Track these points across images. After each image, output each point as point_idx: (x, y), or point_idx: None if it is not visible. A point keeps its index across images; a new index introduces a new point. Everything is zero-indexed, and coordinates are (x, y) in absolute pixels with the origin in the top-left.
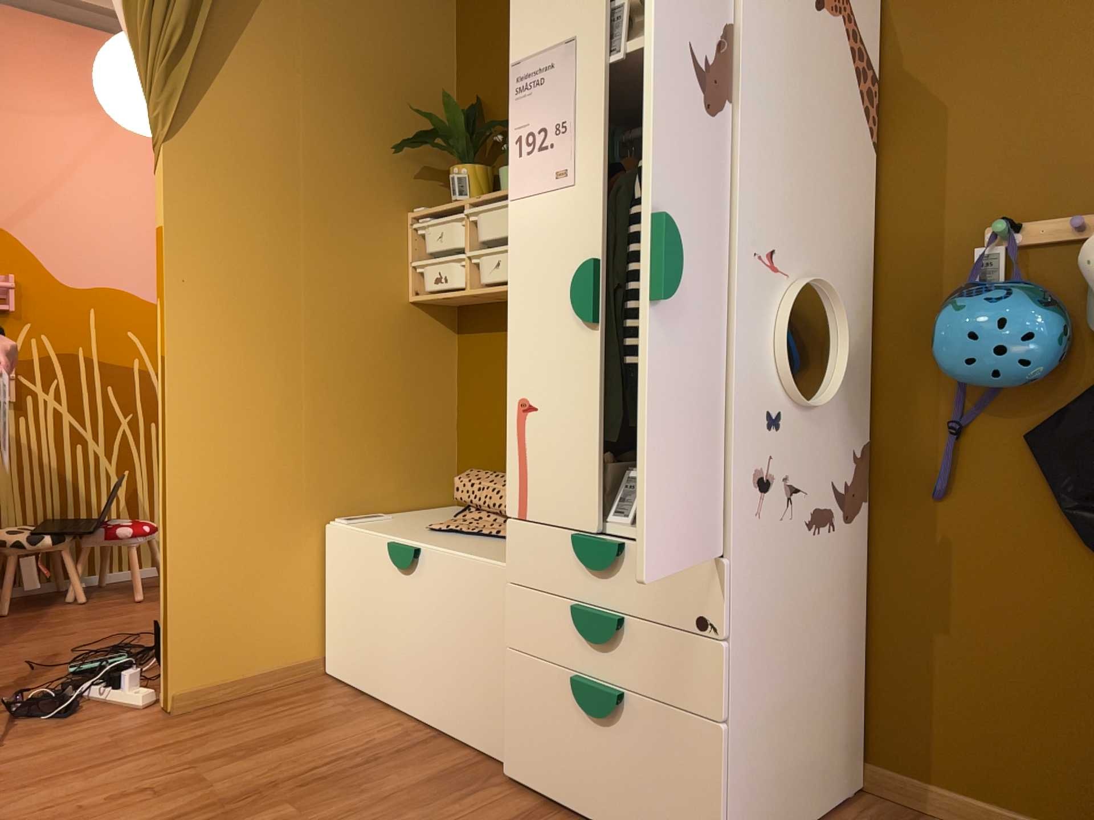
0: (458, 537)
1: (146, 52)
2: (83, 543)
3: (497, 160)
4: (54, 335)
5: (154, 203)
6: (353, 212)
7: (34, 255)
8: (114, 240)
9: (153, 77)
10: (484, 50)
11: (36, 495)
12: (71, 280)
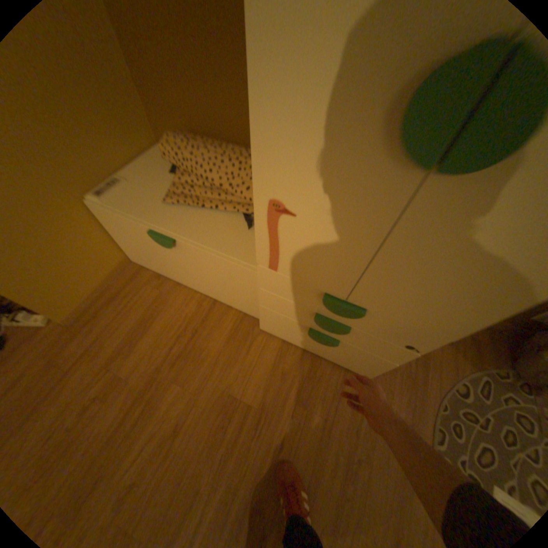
0: (191, 212)
1: None
2: None
3: None
4: None
5: None
6: None
7: None
8: None
9: None
10: None
11: None
12: None
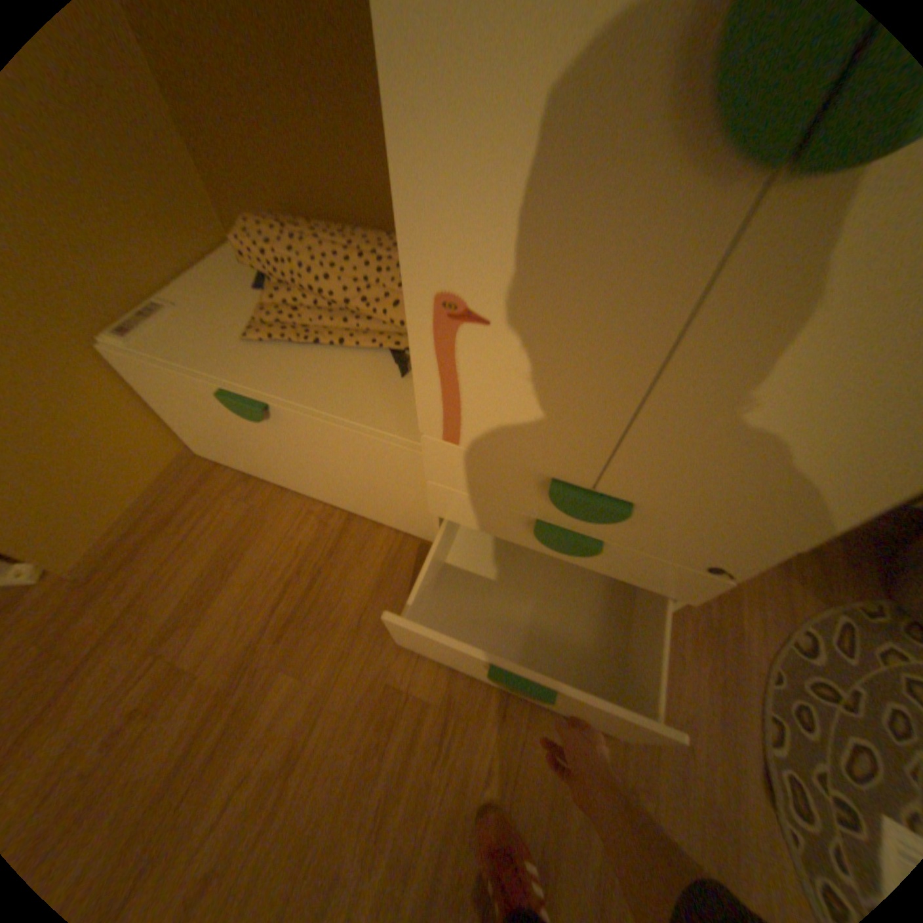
0: (296, 353)
1: None
2: None
3: None
4: None
5: None
6: None
7: None
8: None
9: None
10: None
11: None
12: None
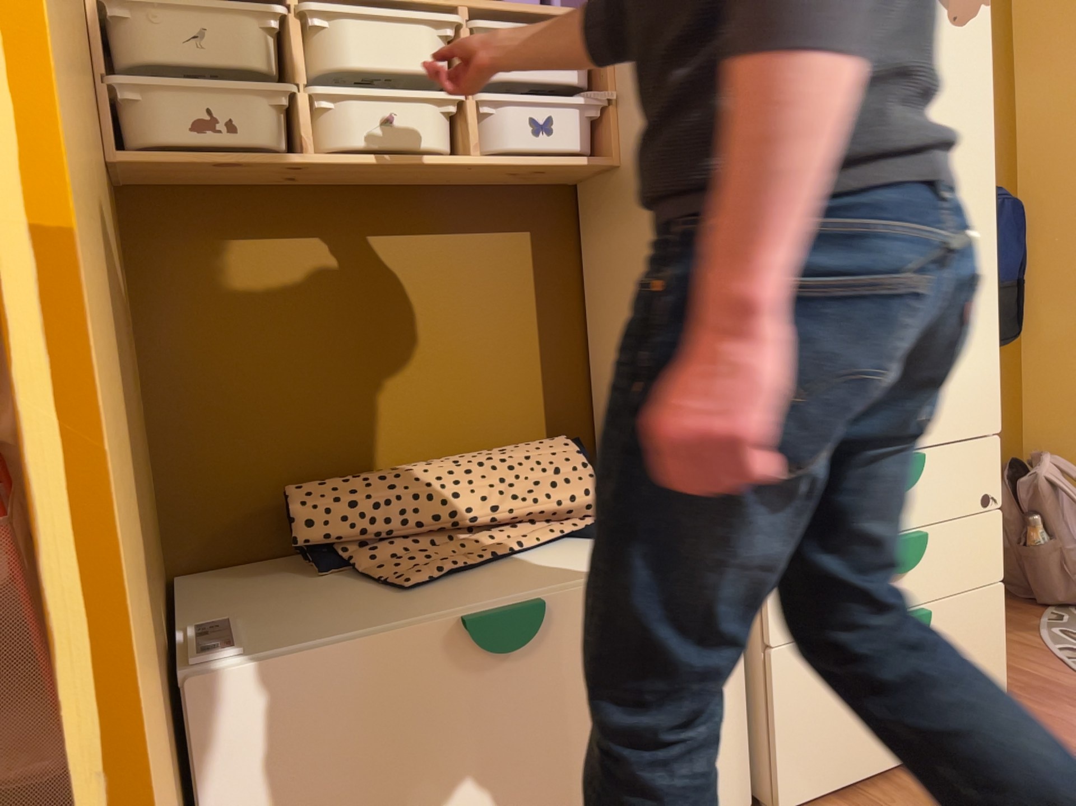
0: (485, 574)
1: None
2: None
3: None
4: None
5: None
6: None
7: None
8: None
9: None
10: None
11: None
12: None
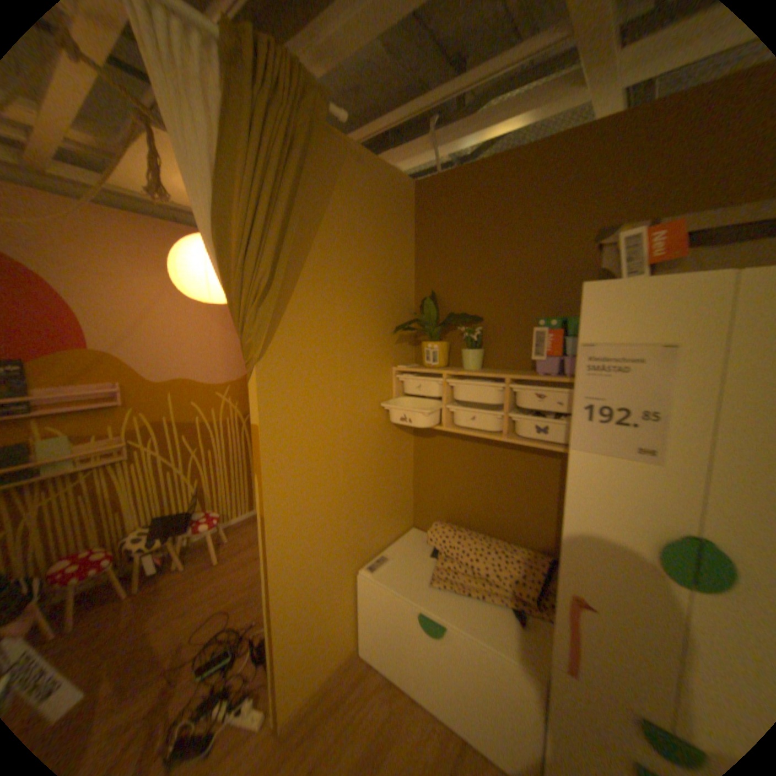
0: (457, 599)
1: (232, 289)
2: (178, 536)
3: (447, 333)
4: (145, 413)
5: (199, 324)
6: (366, 376)
7: (127, 366)
8: (177, 350)
9: (243, 313)
10: (437, 259)
11: (144, 507)
12: (153, 378)
